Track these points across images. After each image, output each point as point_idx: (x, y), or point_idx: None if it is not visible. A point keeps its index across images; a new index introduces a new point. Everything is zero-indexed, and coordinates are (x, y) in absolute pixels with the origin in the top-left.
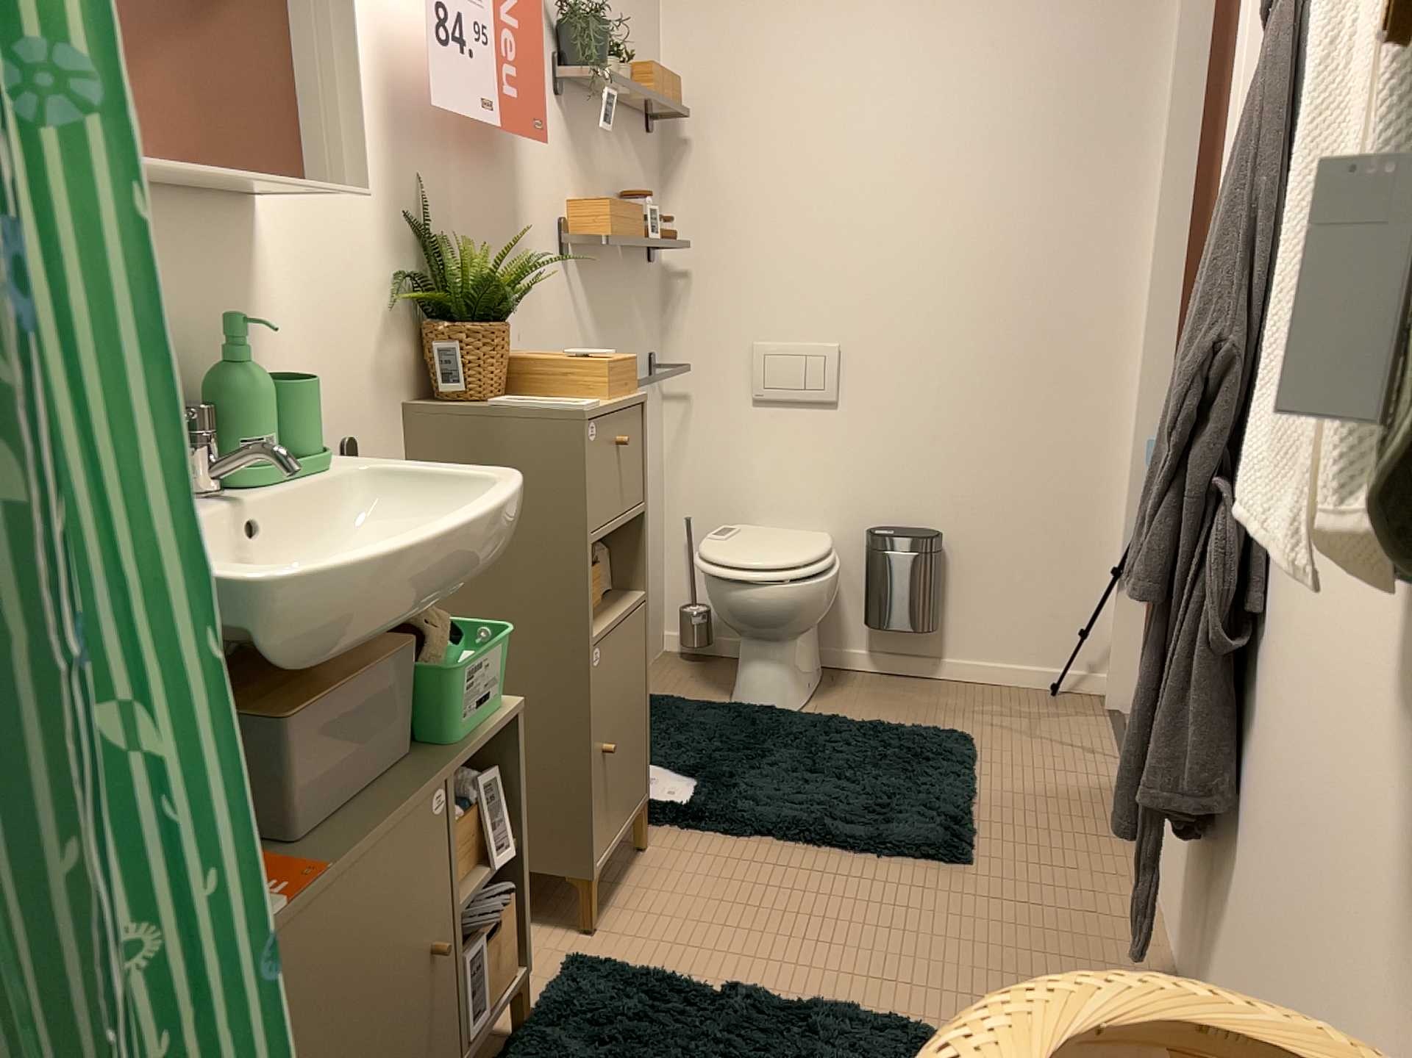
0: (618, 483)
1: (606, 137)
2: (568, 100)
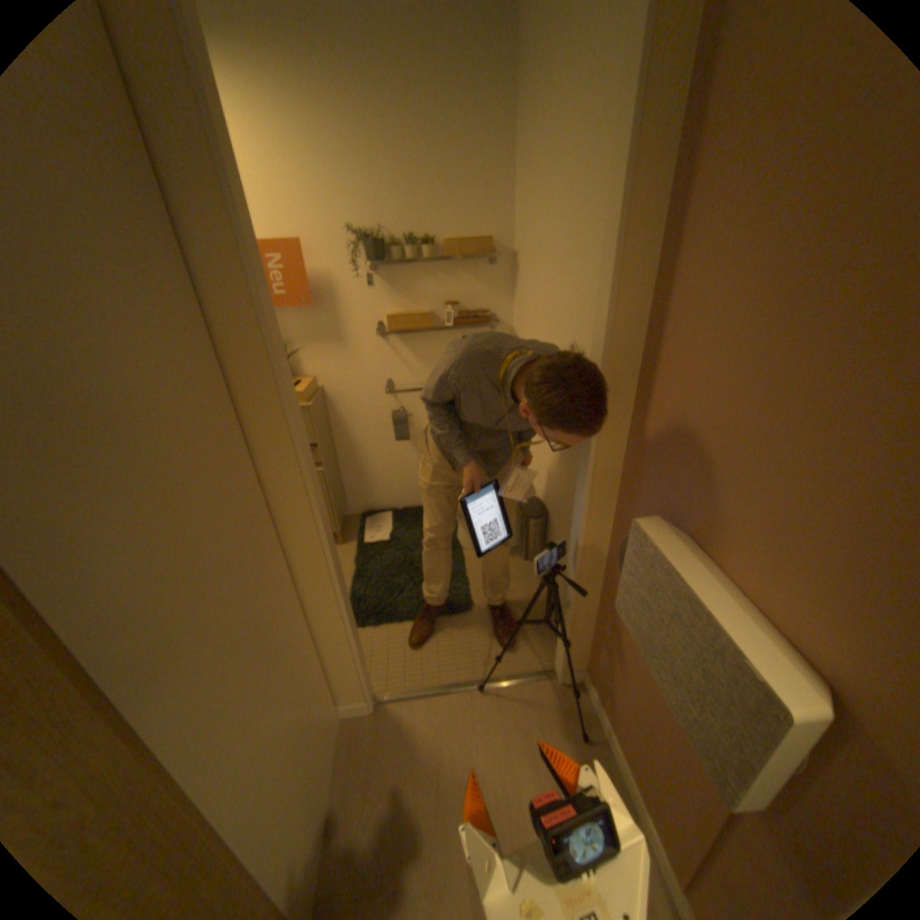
0: None
1: (428, 274)
2: (382, 266)
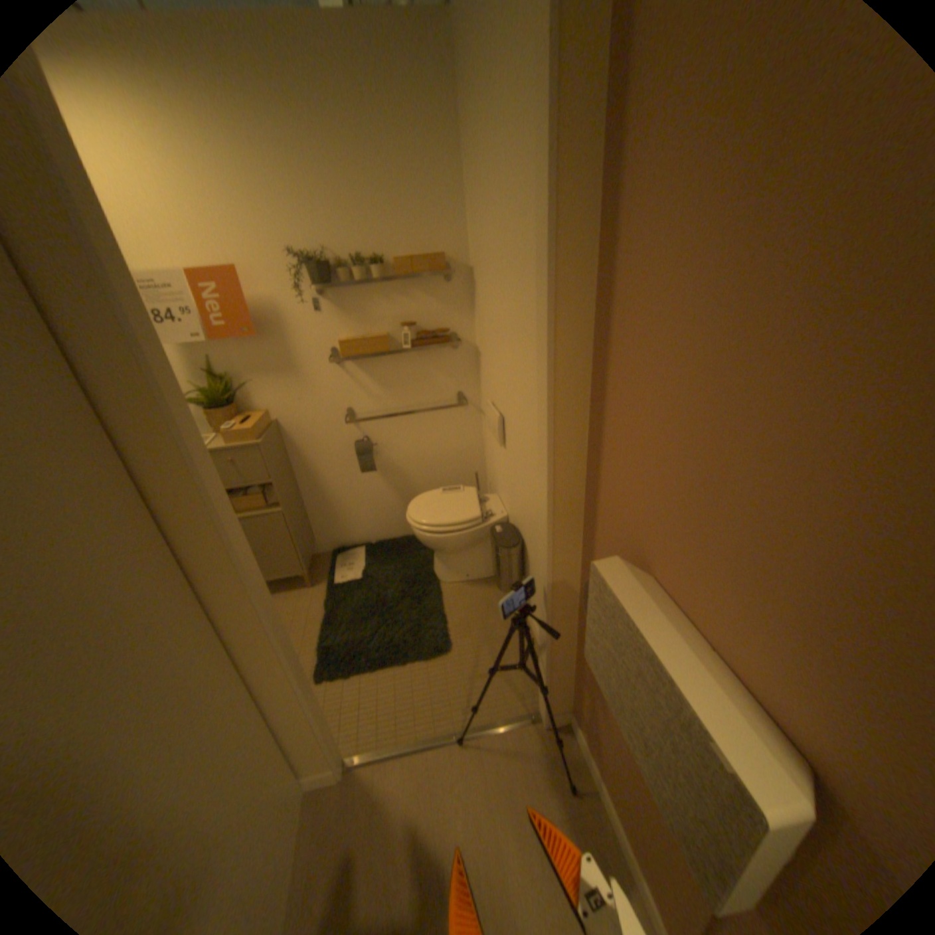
0: (234, 475)
1: (381, 296)
2: (331, 291)
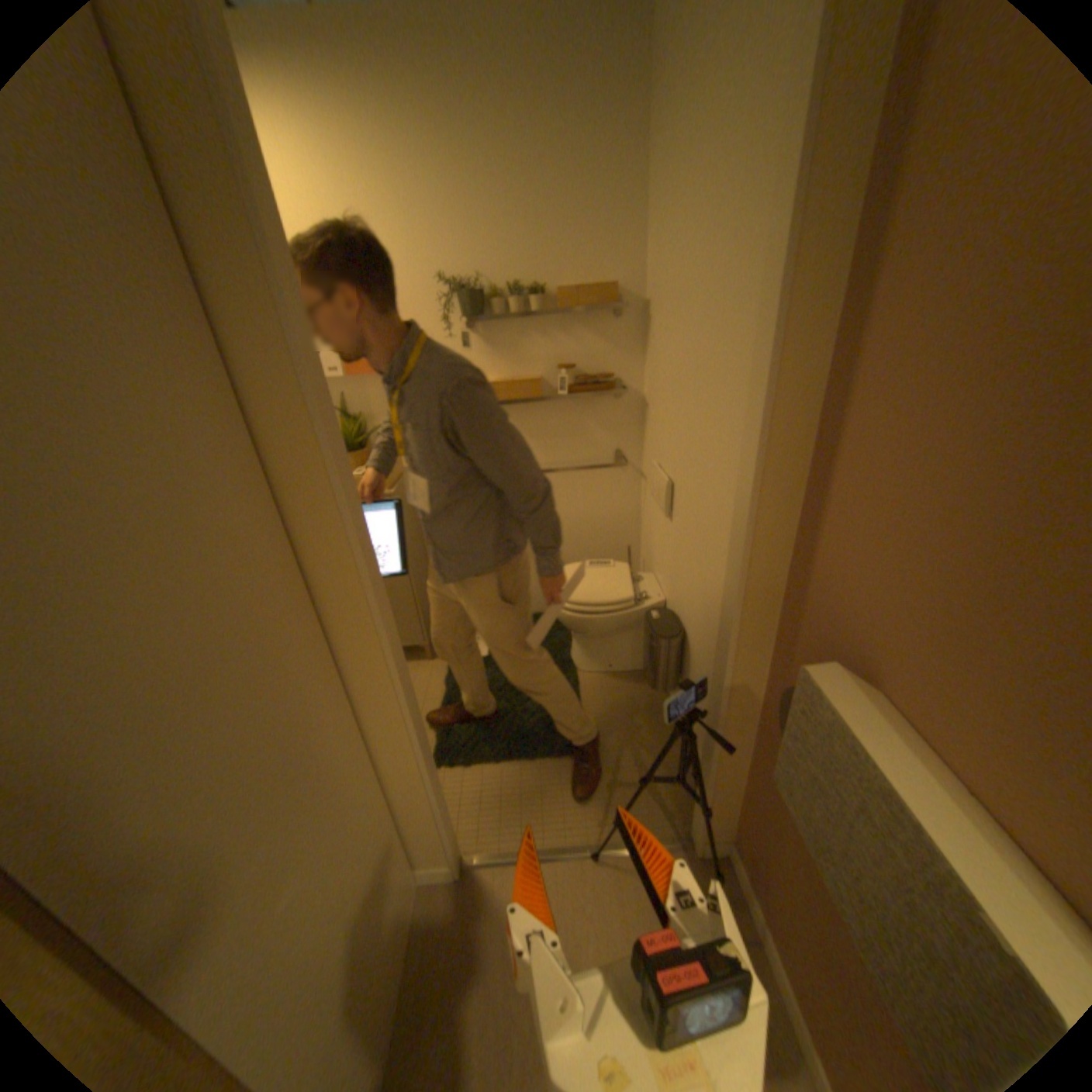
0: None
1: (538, 331)
2: (482, 323)
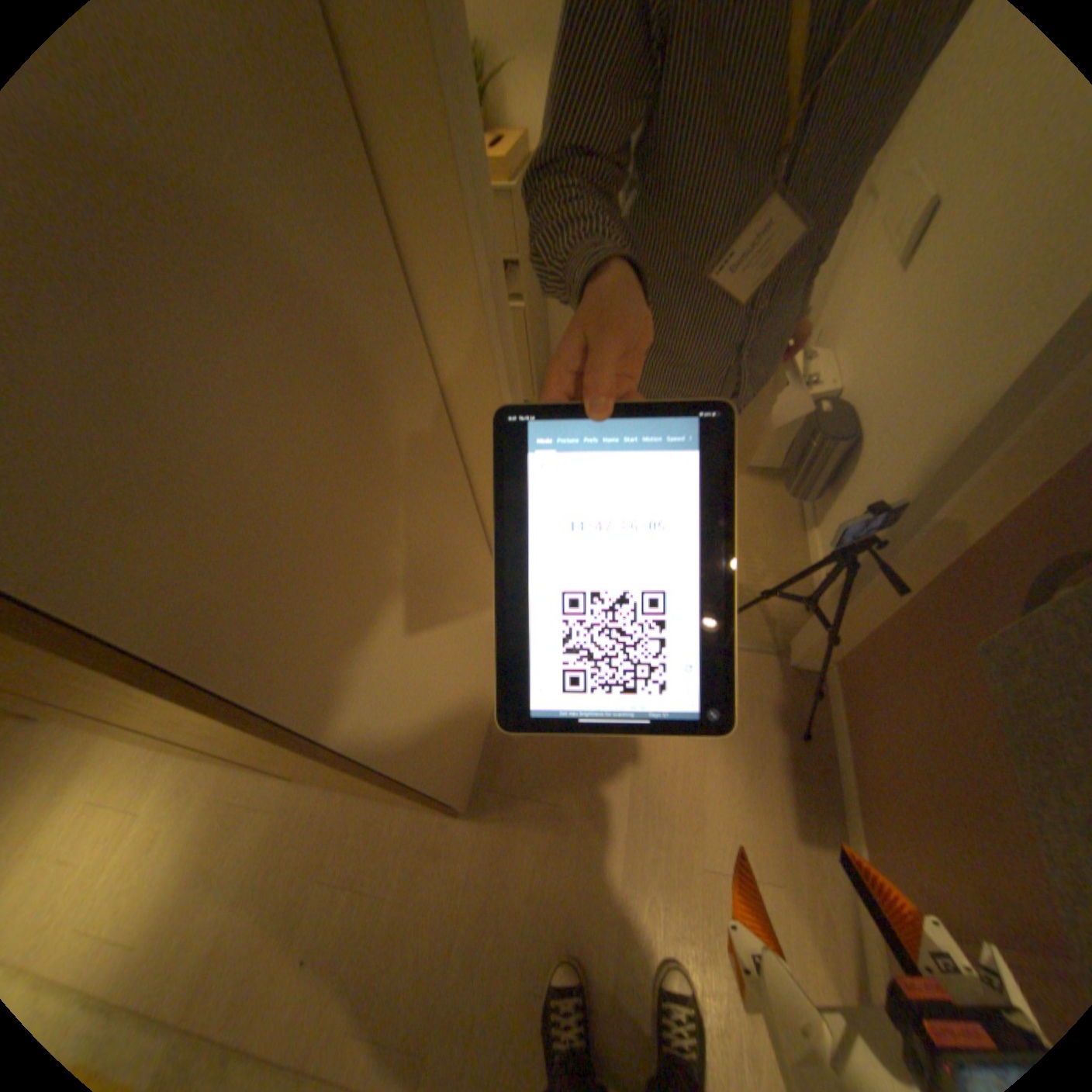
0: None
1: None
2: None
